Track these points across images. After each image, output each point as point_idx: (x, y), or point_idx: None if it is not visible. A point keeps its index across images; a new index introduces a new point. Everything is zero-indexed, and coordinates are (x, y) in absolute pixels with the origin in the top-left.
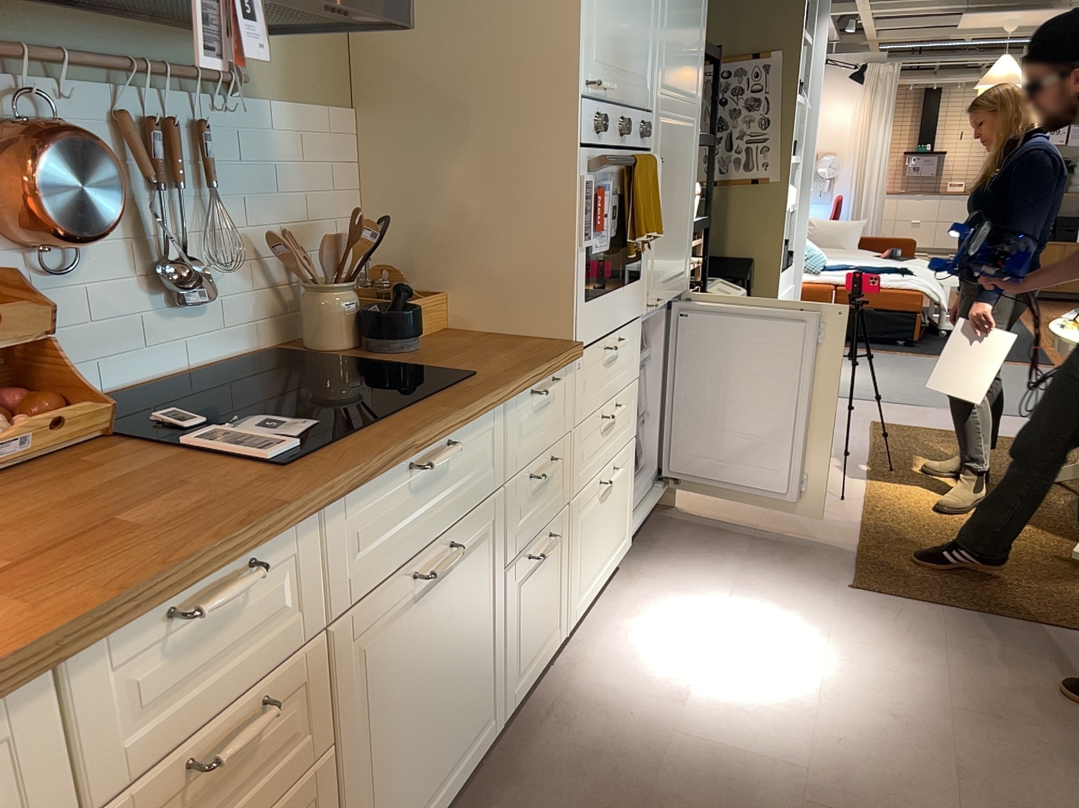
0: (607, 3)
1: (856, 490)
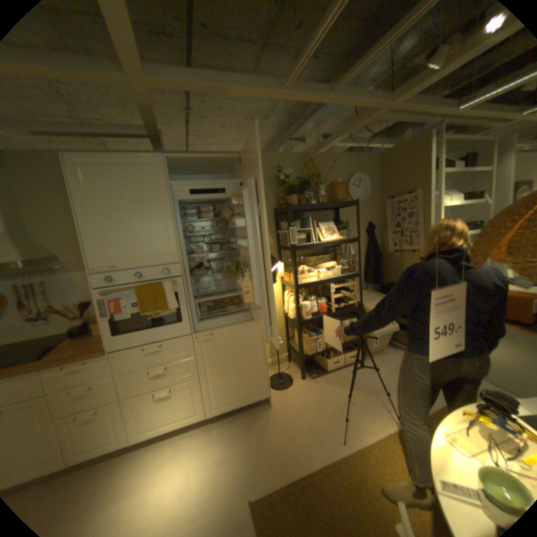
0: (106, 239)
1: (364, 445)
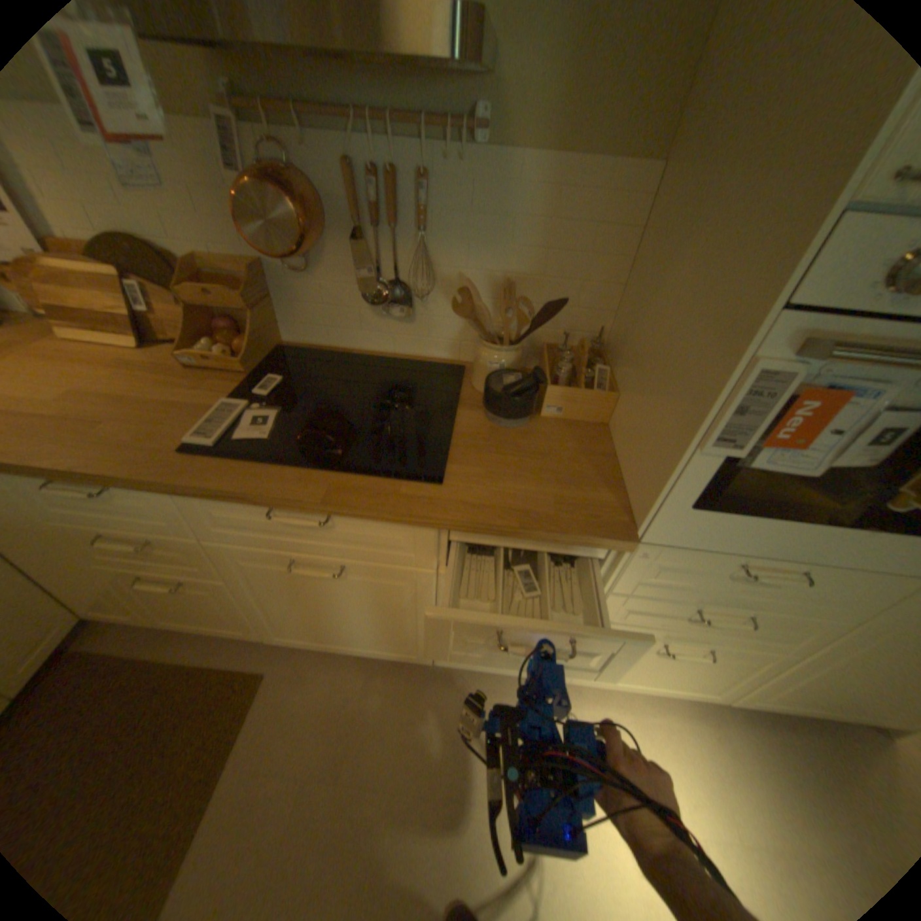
0: None
1: None
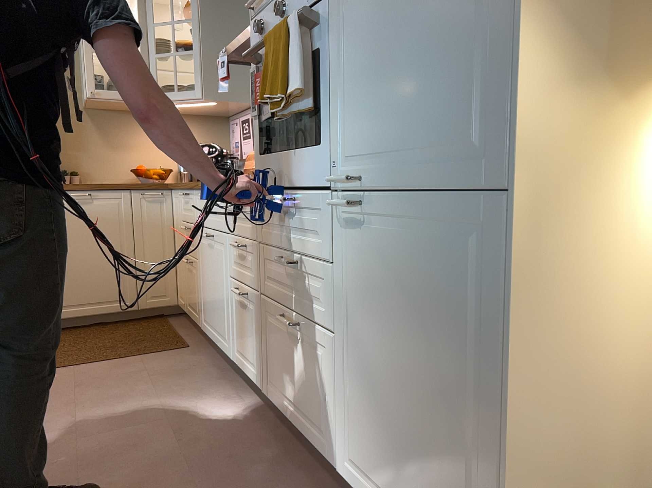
0: None
1: None
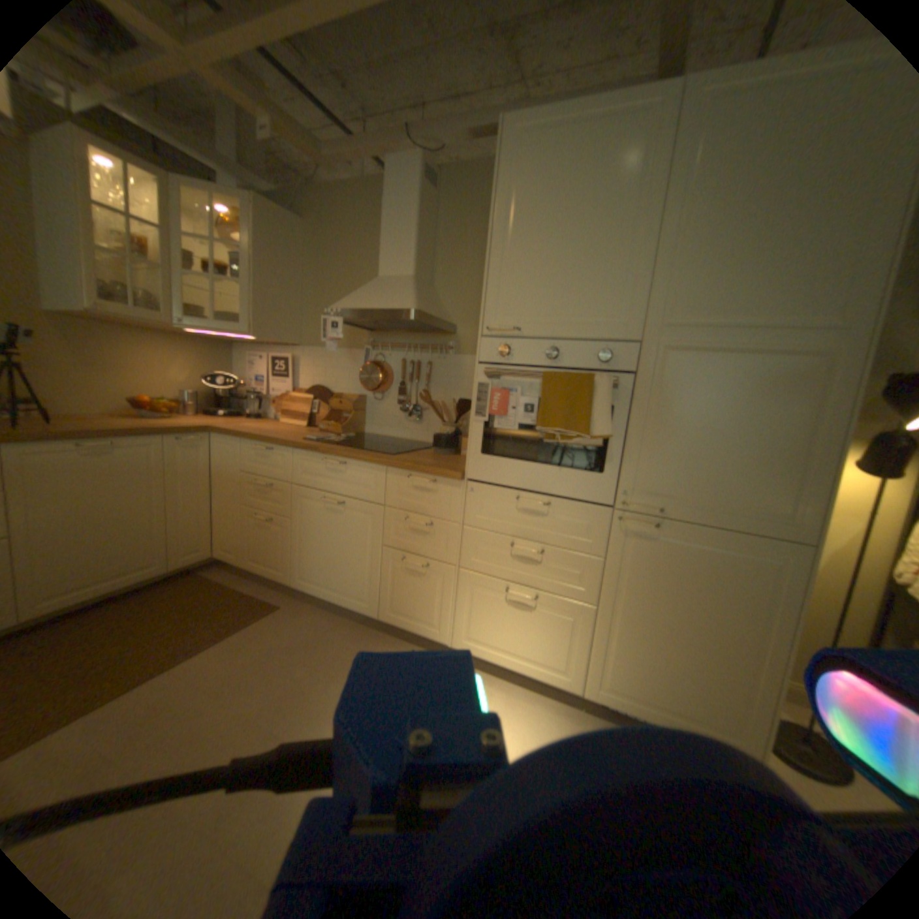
0: (521, 274)
1: None
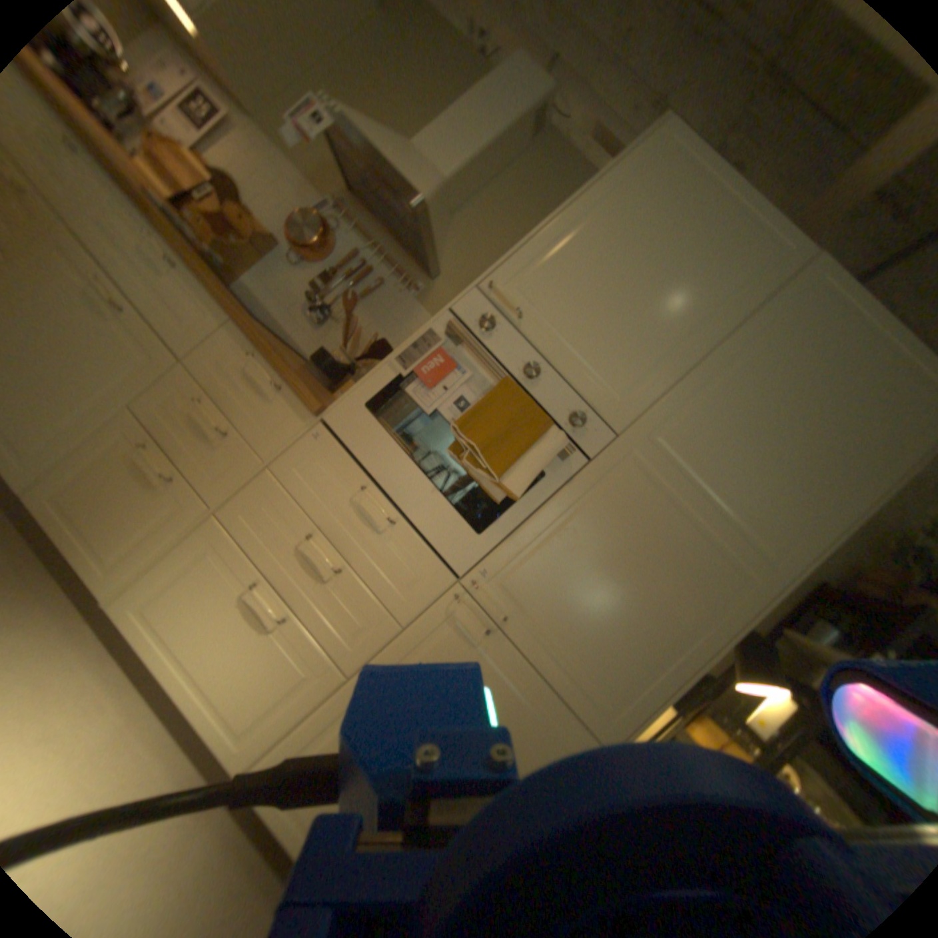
0: (567, 271)
1: None
